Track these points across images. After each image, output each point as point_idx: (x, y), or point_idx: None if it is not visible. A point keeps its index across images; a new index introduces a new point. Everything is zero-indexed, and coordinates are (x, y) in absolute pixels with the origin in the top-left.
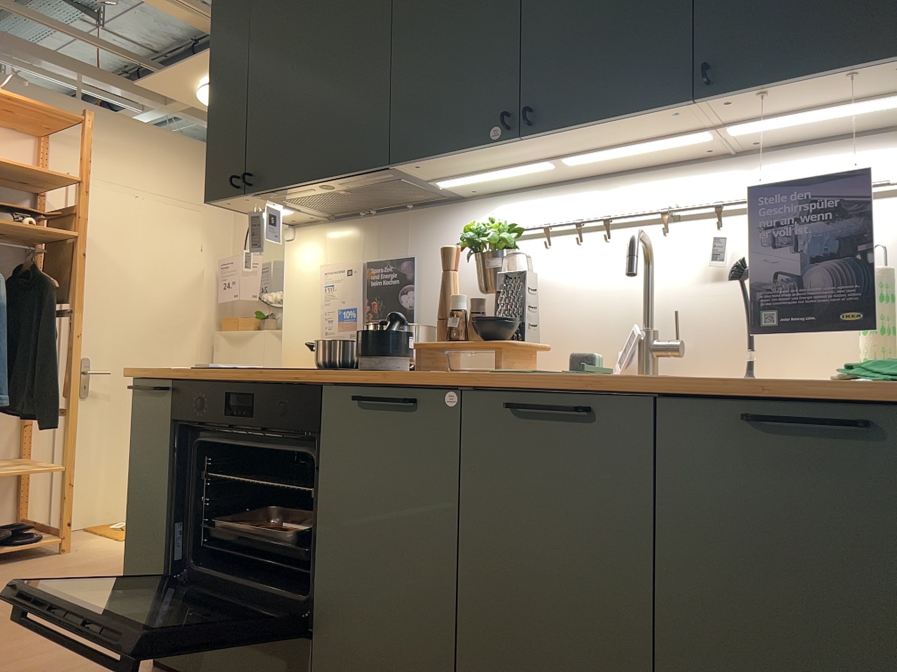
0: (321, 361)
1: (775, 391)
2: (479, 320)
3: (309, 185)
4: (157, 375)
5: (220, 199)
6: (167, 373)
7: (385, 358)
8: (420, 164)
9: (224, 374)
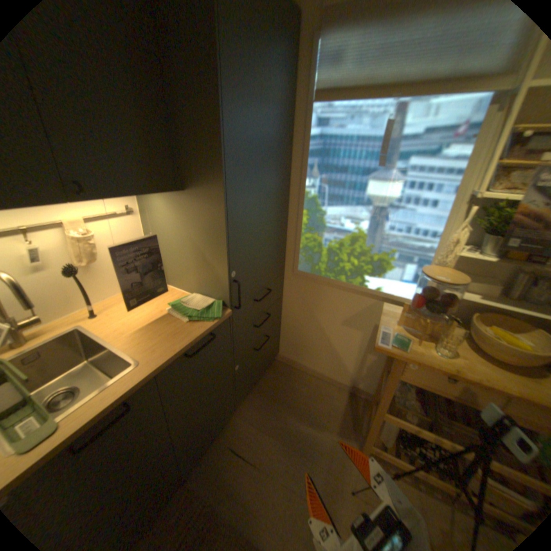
0: None
1: (193, 343)
2: None
3: None
4: None
5: None
6: None
7: None
8: None
9: None
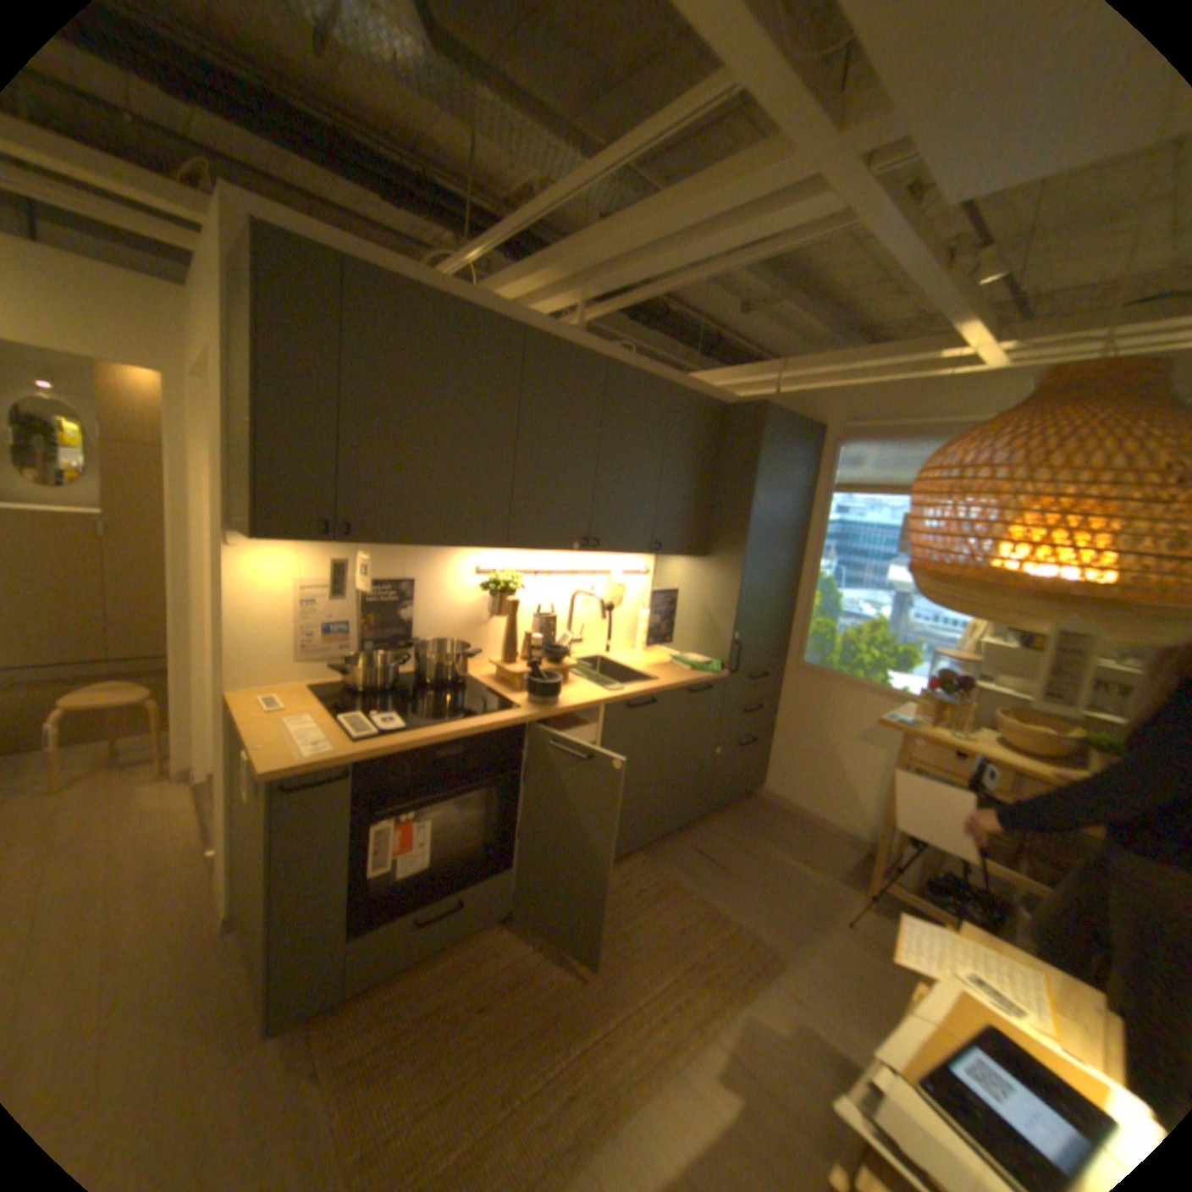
0: (373, 686)
1: (695, 682)
2: (538, 648)
3: (416, 546)
4: (332, 764)
5: (278, 538)
6: (352, 758)
7: (555, 695)
8: (515, 549)
9: (421, 738)
